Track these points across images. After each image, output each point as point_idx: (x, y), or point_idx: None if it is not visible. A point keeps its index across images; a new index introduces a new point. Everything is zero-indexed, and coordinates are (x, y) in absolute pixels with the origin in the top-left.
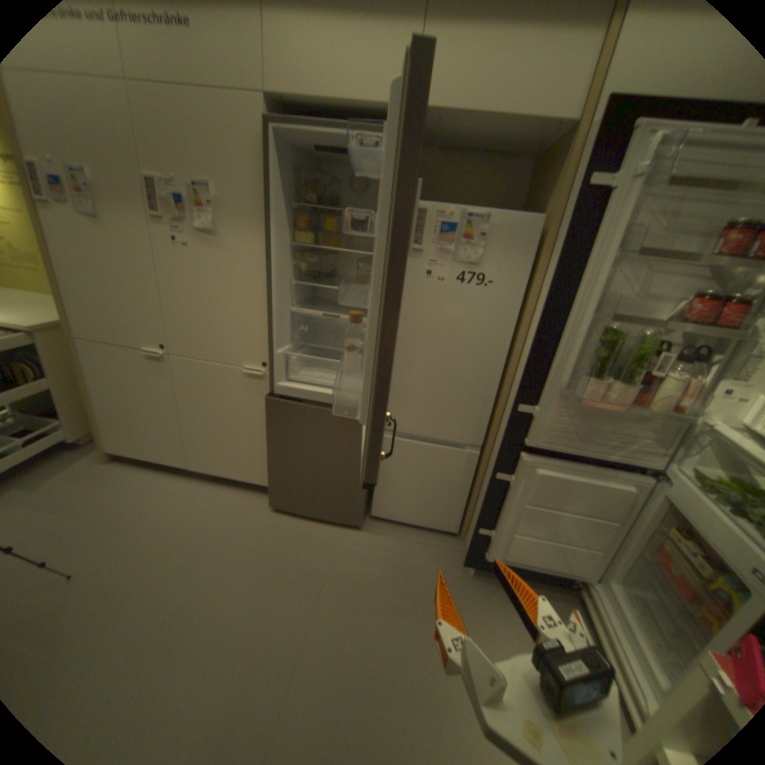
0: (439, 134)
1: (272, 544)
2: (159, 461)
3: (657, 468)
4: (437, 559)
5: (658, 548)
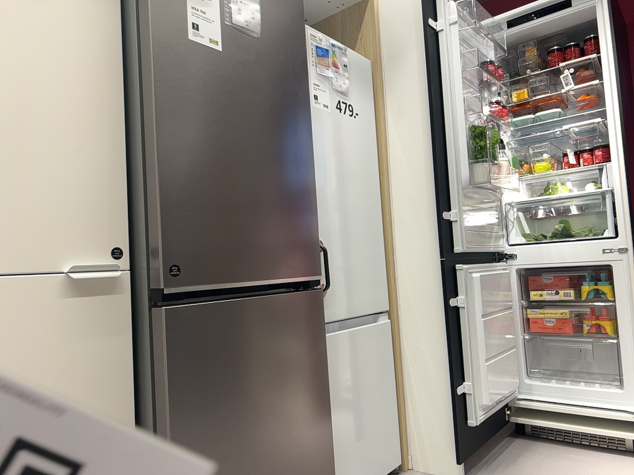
0: None
1: None
2: None
3: (505, 248)
4: None
5: (528, 321)
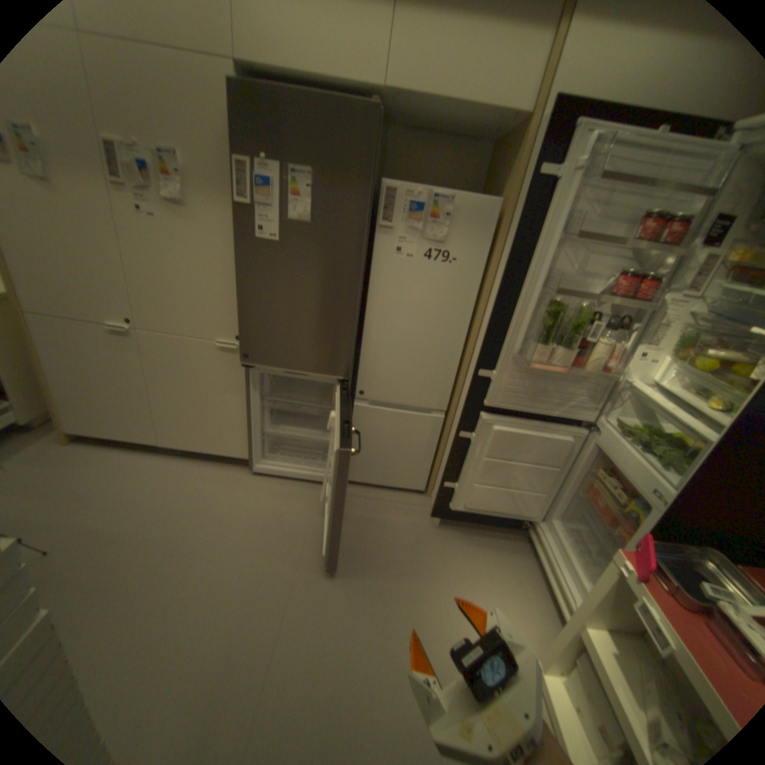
0: (406, 113)
1: (252, 510)
2: (127, 438)
3: (589, 420)
4: (407, 513)
5: (589, 487)
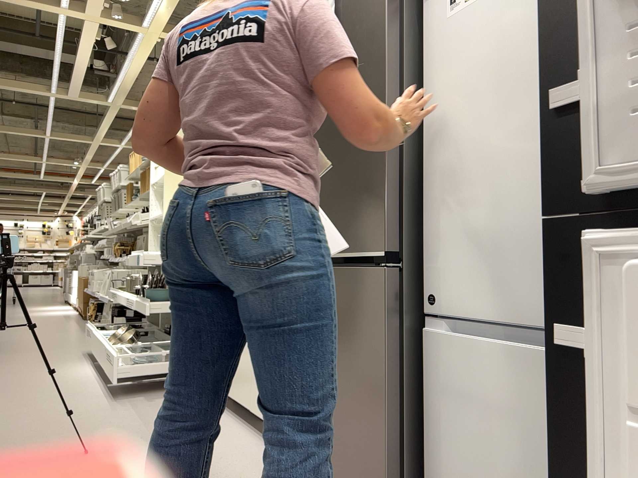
0: None
1: None
2: (236, 398)
3: None
4: None
5: None
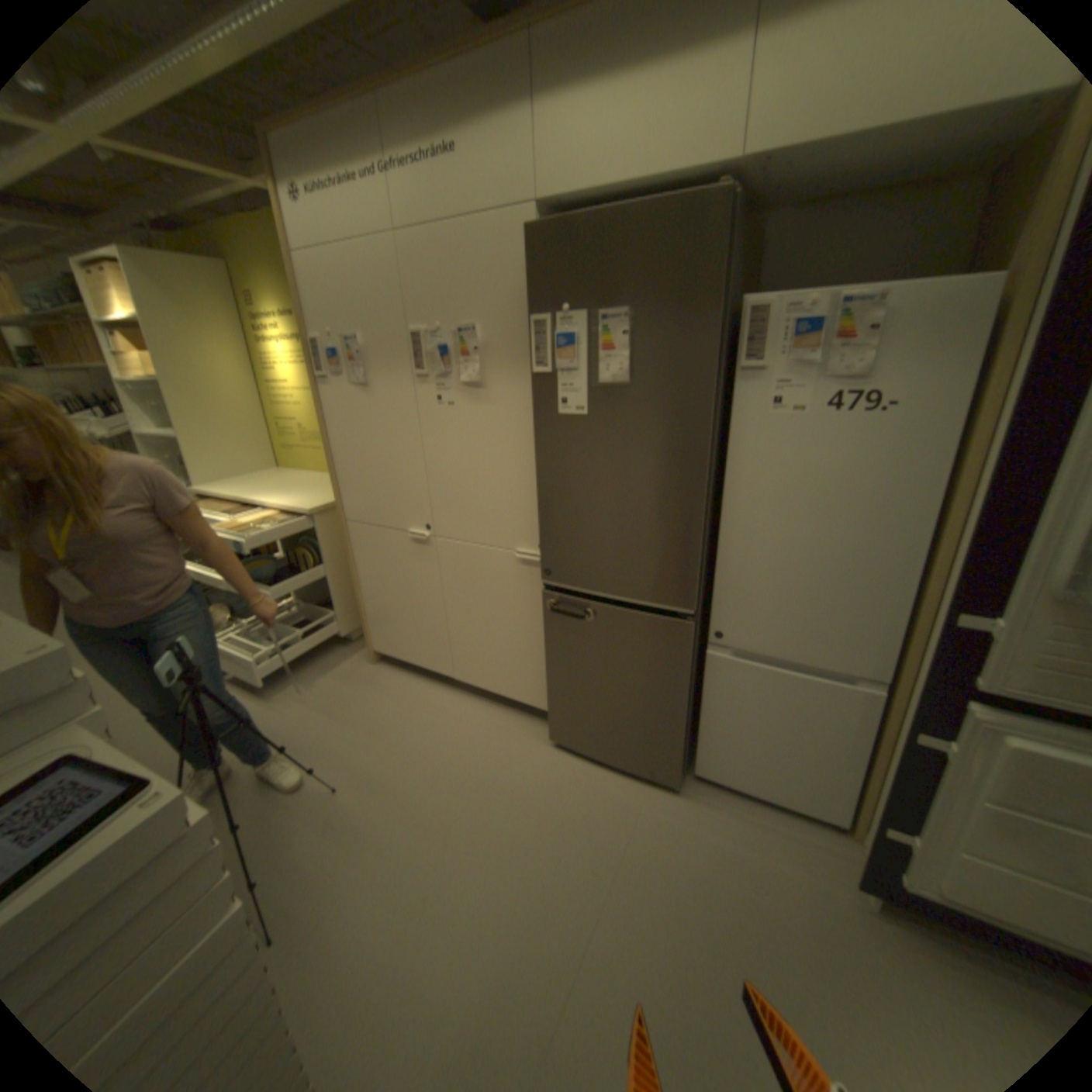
0: (792, 184)
1: (552, 793)
2: (426, 666)
3: None
4: (811, 867)
5: None
